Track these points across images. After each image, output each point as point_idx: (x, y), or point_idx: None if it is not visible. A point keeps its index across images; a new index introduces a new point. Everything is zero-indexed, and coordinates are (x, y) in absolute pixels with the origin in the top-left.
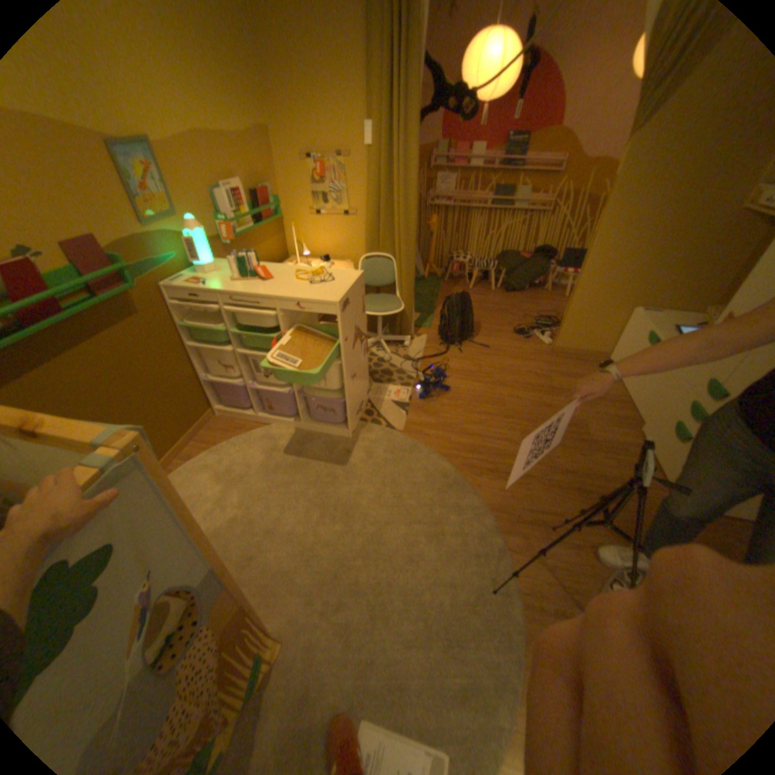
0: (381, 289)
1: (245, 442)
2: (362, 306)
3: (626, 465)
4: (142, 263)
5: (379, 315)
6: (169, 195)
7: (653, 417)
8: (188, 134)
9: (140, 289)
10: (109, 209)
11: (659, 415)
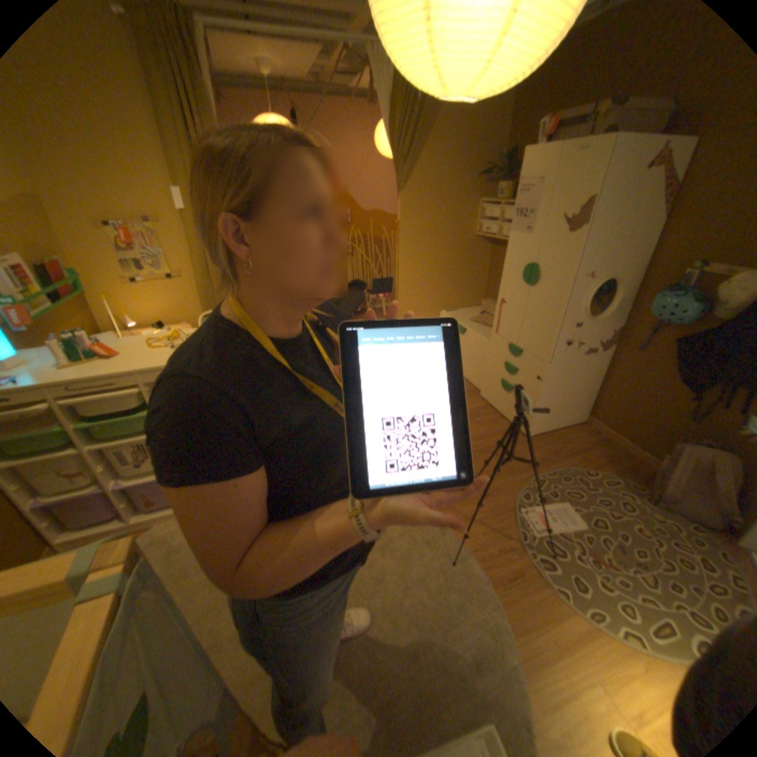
0: None
1: None
2: None
3: (484, 424)
4: None
5: None
6: None
7: (483, 384)
8: None
9: None
10: None
11: (487, 381)
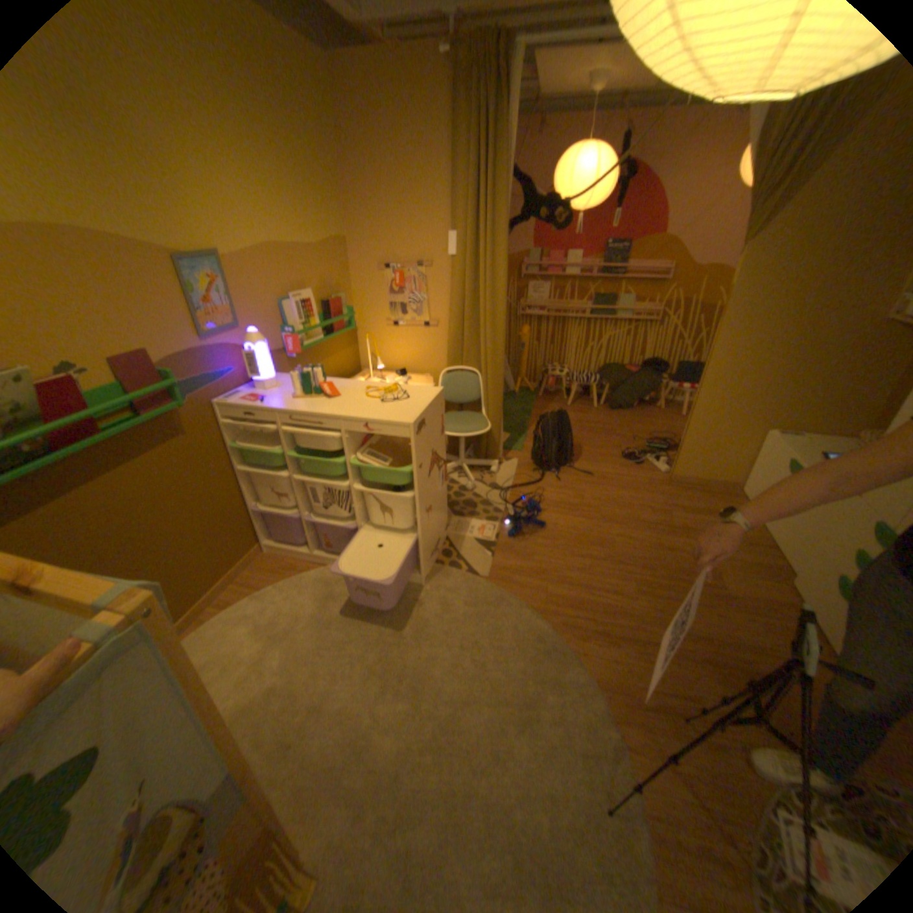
0: (465, 406)
1: (296, 587)
2: (442, 427)
3: (778, 632)
4: (198, 379)
5: (462, 436)
6: (235, 307)
7: (806, 568)
8: (262, 247)
9: (192, 407)
10: (168, 323)
11: (815, 566)
